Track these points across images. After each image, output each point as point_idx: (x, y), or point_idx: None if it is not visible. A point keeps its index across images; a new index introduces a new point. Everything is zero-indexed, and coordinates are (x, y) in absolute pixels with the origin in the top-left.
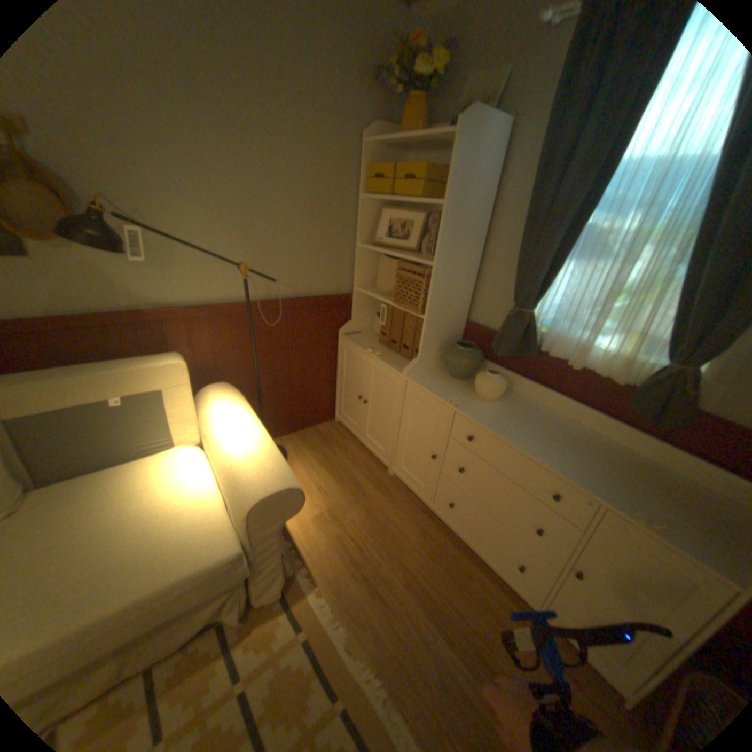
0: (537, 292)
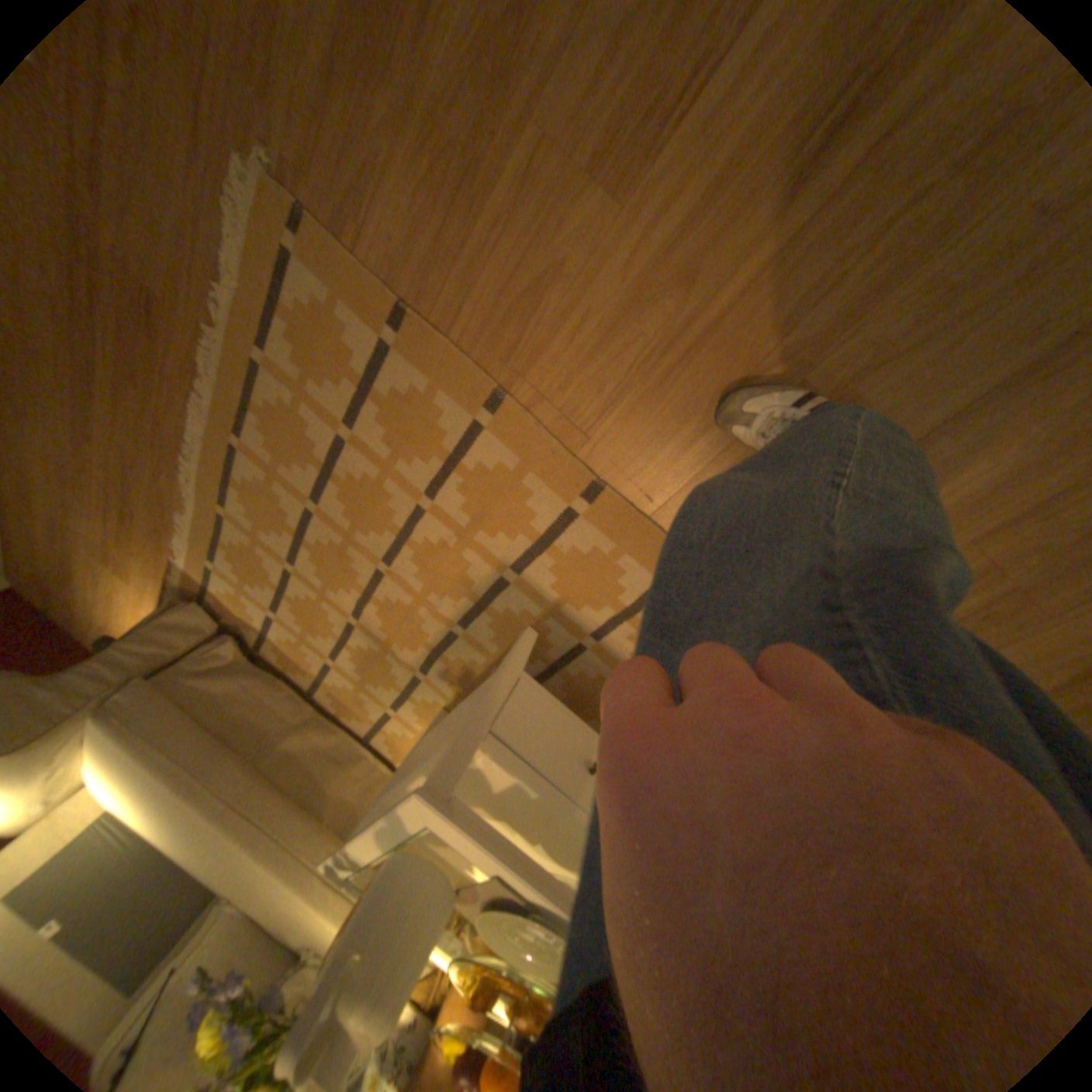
0: None
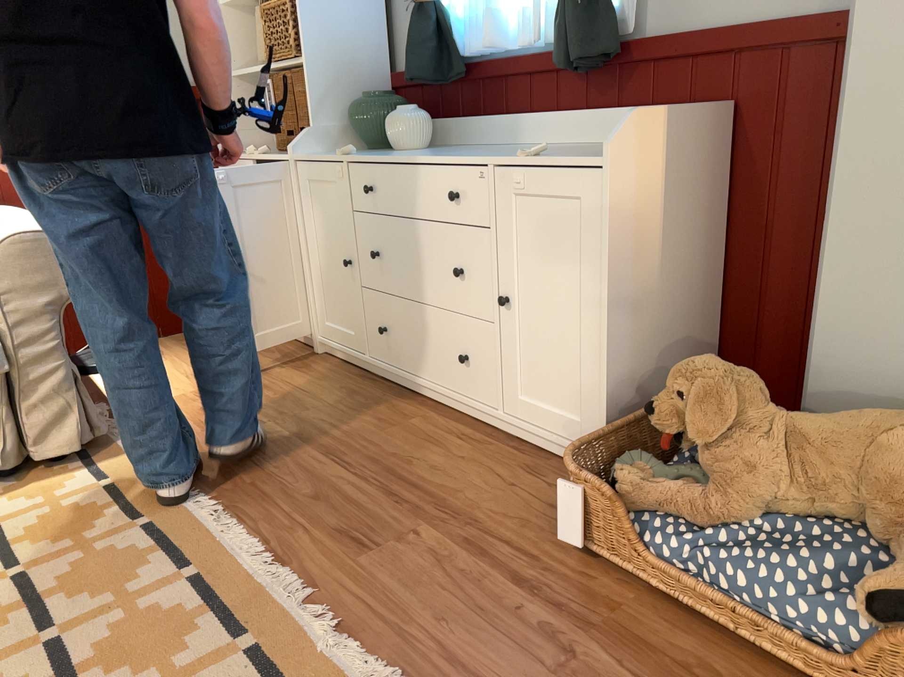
0: None
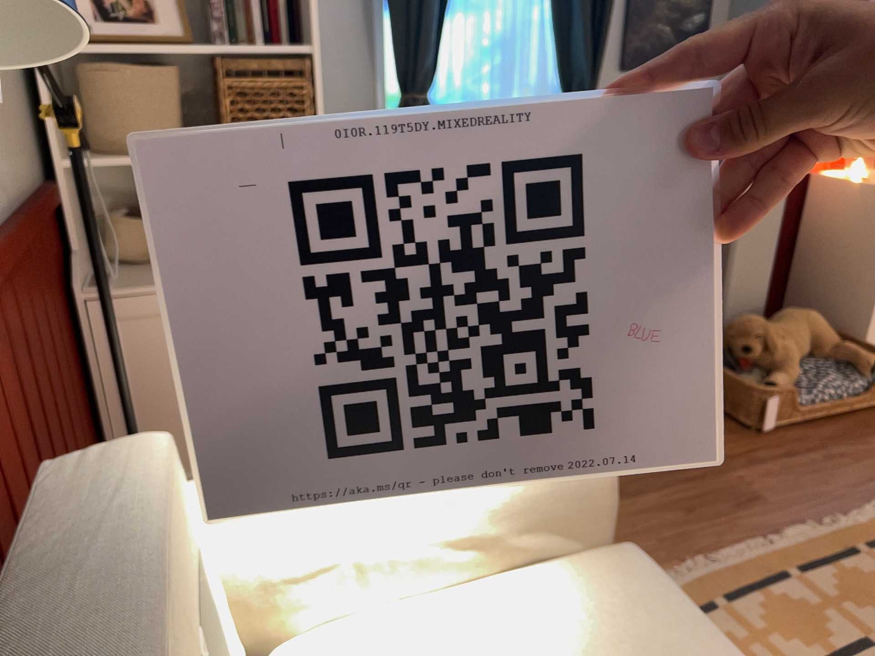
0: (432, 65)
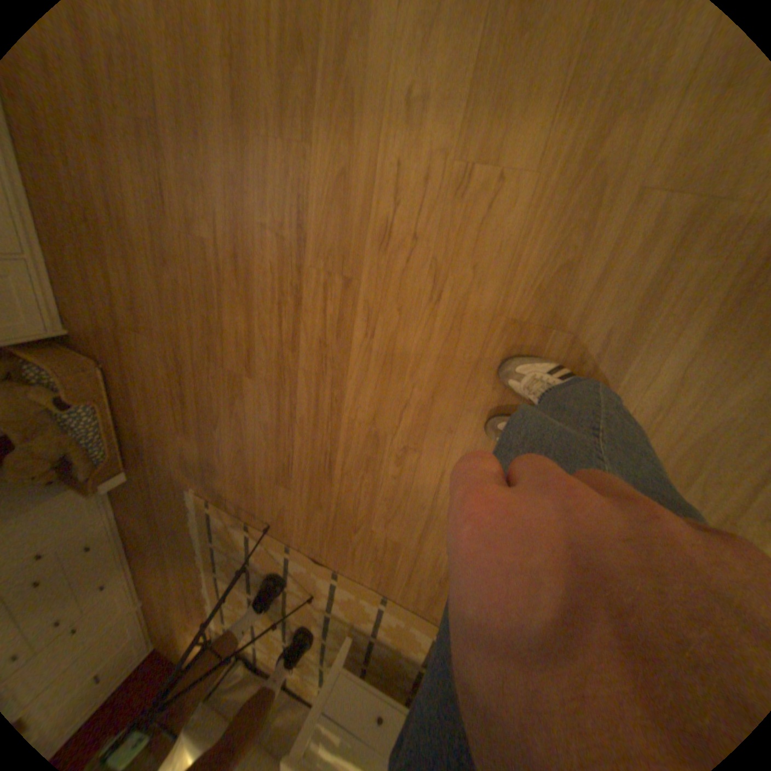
0: None
